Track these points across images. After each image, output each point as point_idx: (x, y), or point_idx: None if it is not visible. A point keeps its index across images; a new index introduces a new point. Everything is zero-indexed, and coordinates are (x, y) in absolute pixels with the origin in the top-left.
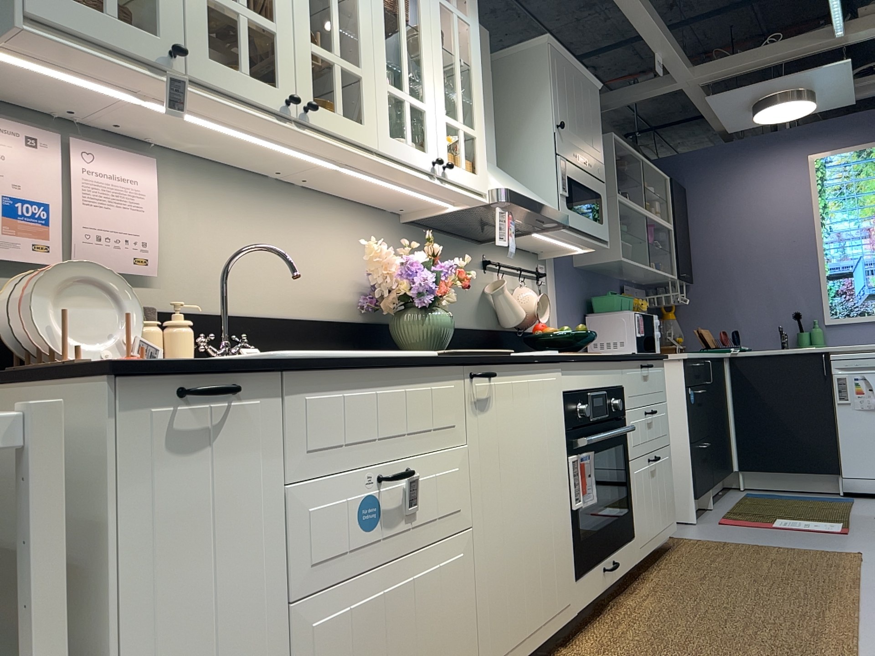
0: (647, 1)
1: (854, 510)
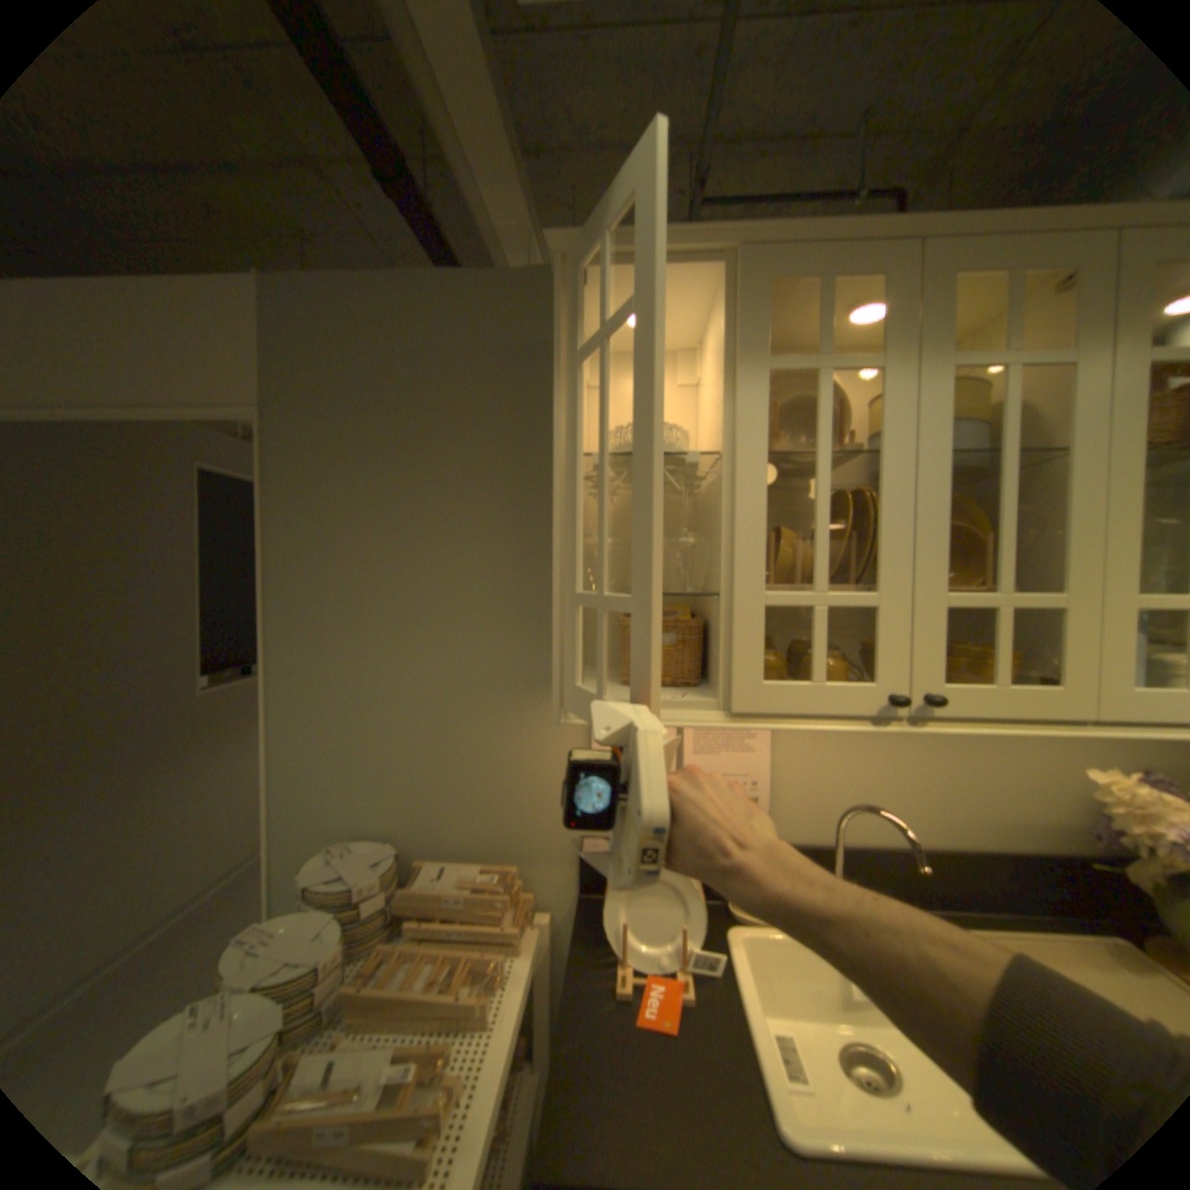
0: None
1: None
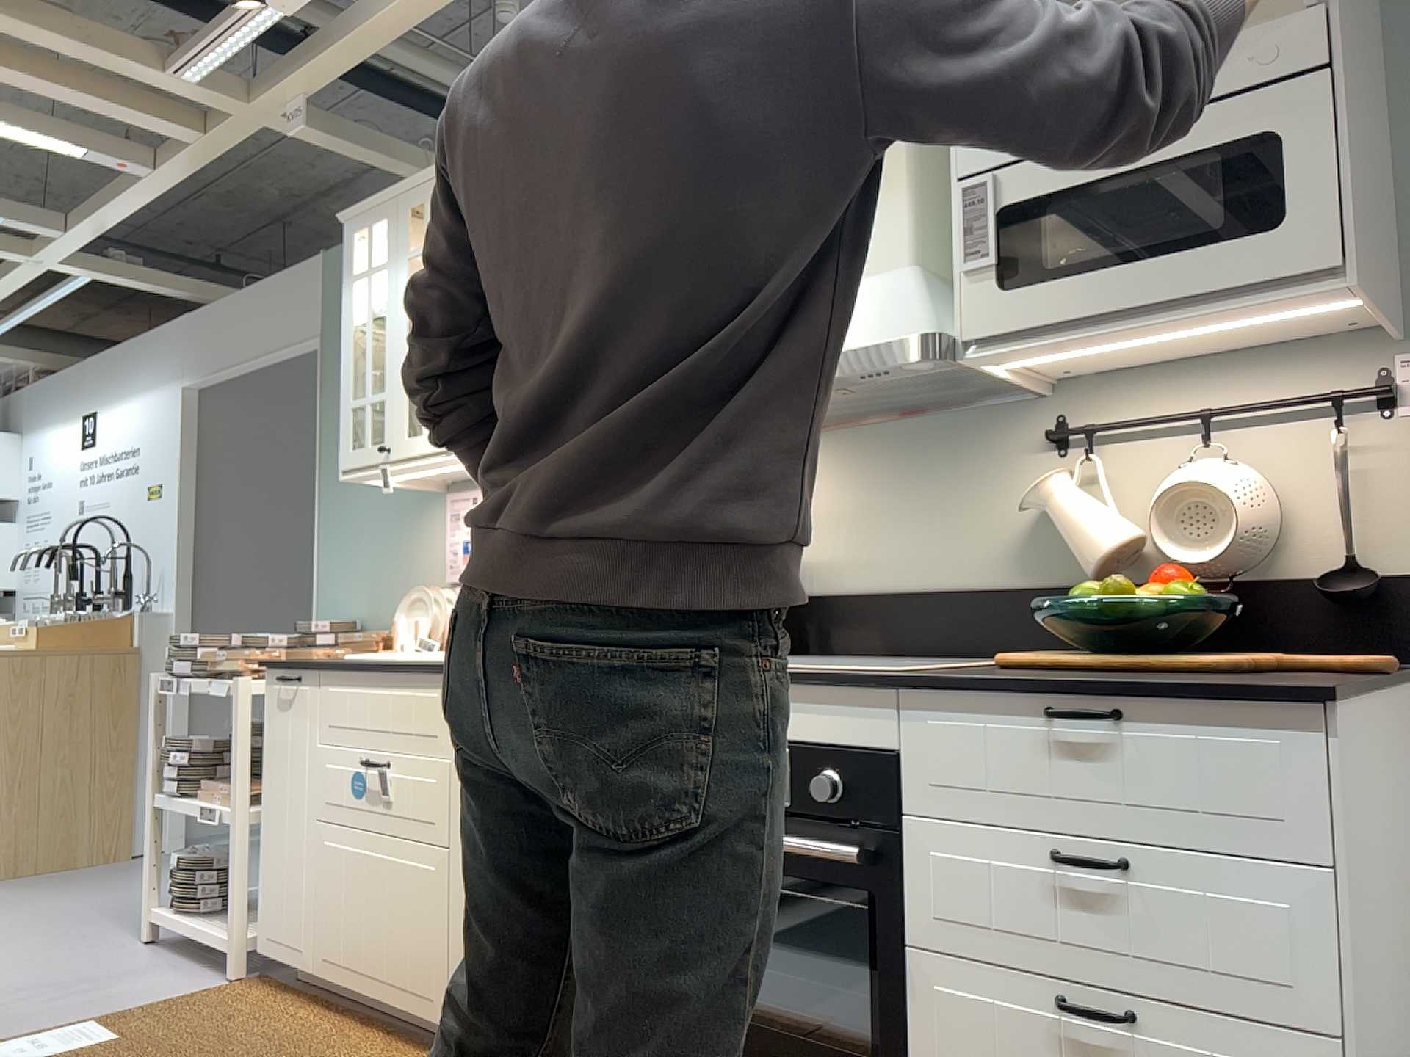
0: None
1: None
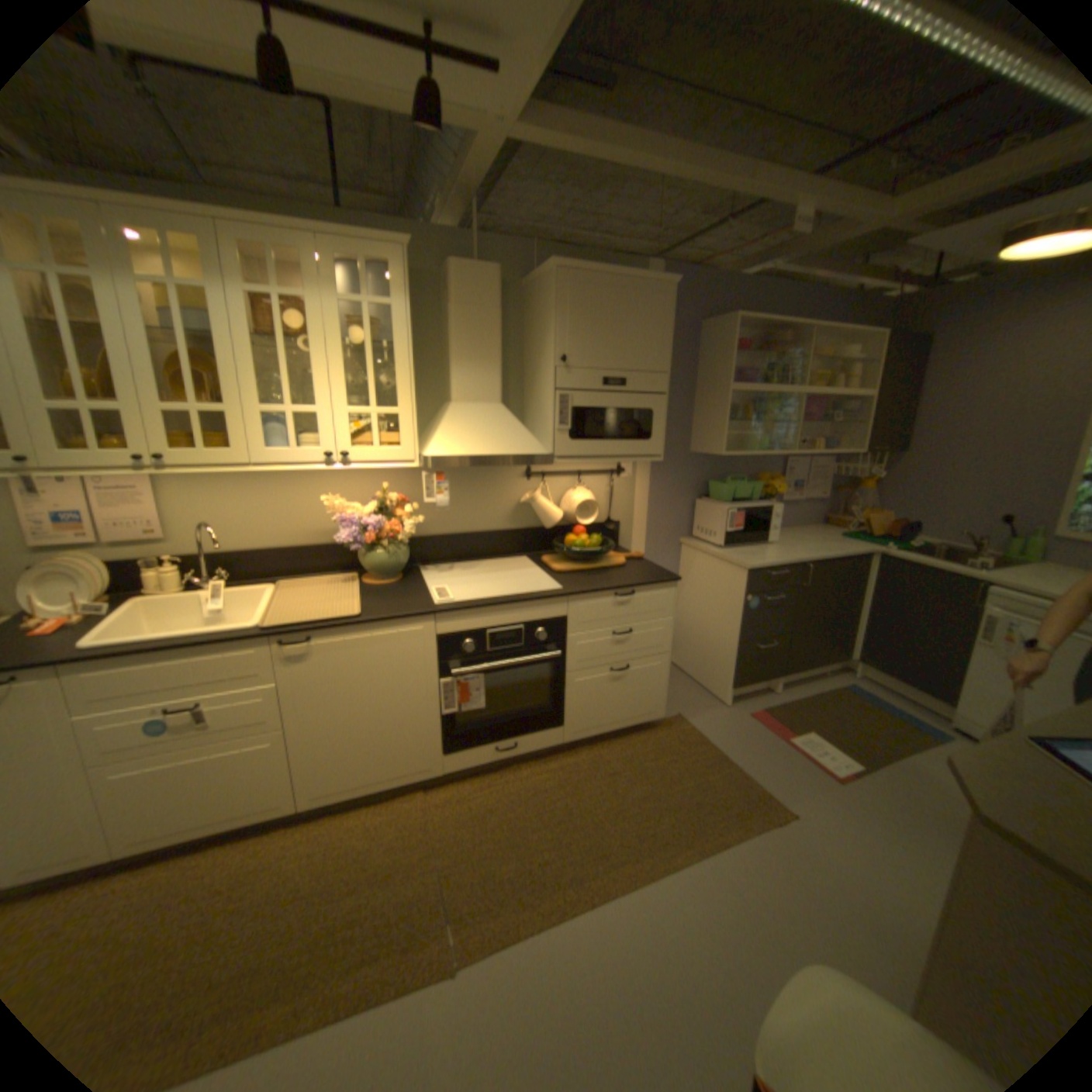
0: (735, 157)
1: (917, 759)
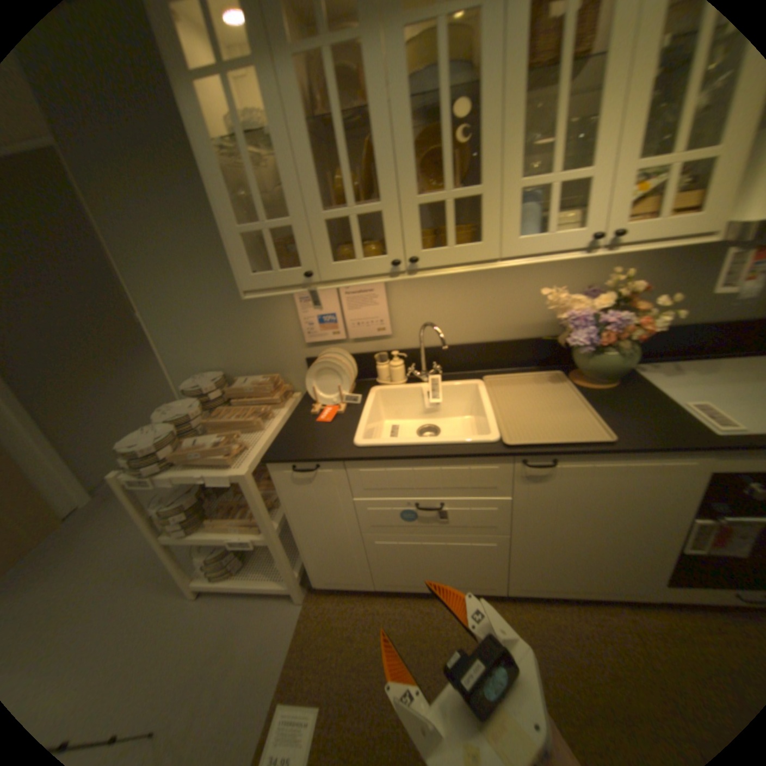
0: None
1: None
